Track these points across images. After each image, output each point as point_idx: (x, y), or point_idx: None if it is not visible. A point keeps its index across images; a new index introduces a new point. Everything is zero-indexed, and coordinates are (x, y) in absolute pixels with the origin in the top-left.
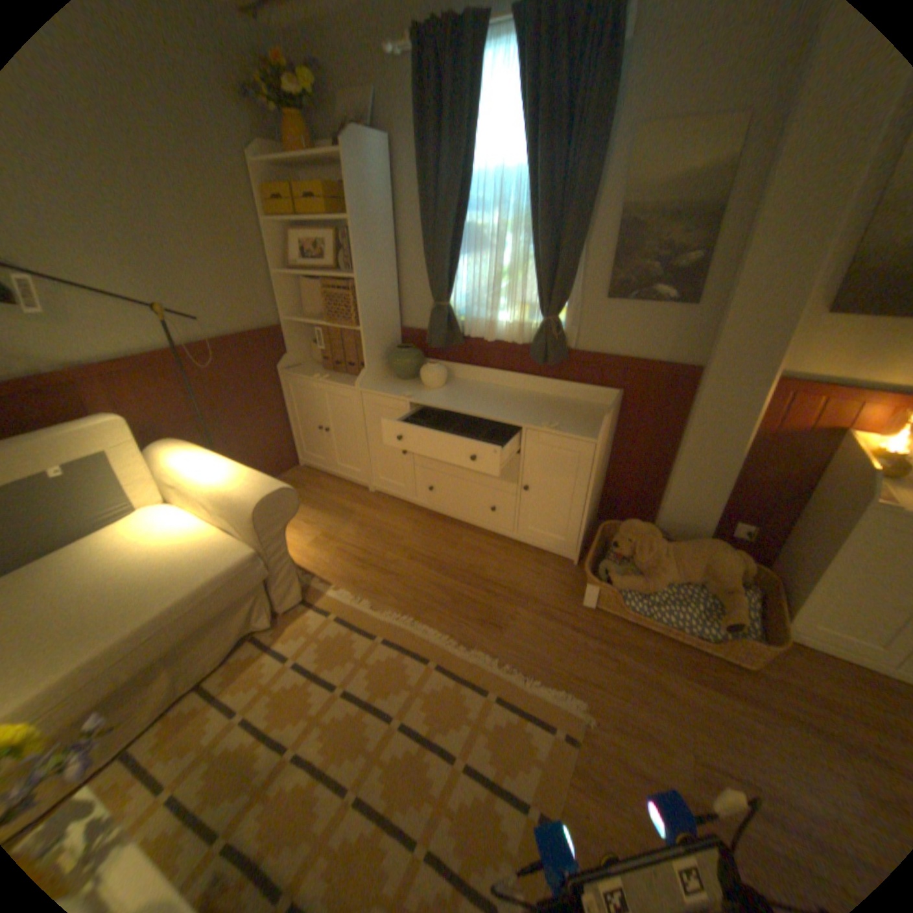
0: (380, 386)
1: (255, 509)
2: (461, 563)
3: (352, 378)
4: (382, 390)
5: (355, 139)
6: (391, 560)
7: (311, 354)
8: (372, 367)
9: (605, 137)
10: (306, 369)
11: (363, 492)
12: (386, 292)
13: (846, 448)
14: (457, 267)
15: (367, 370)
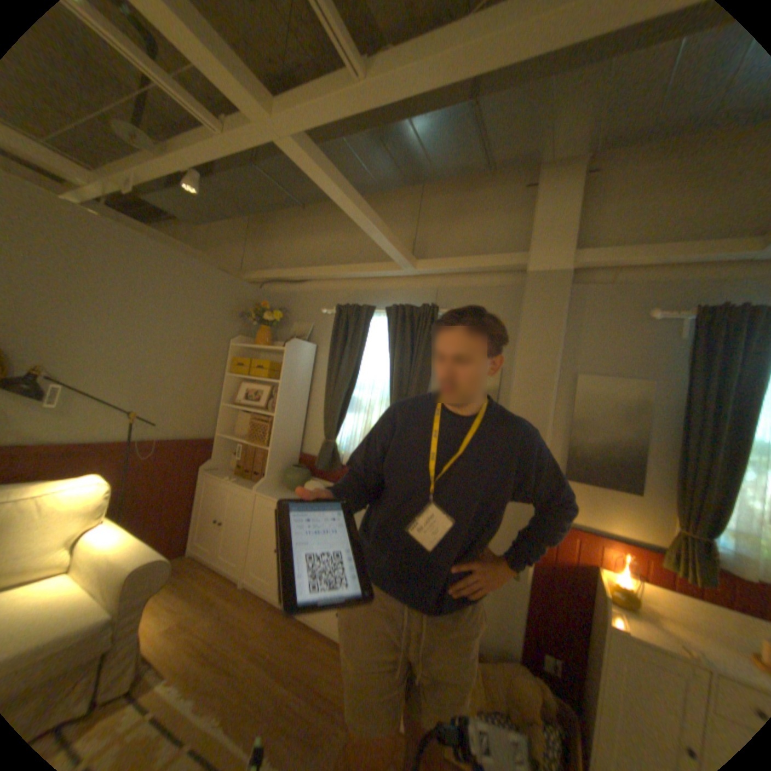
0: (272, 493)
1: (129, 577)
2: (297, 672)
3: (252, 485)
4: (272, 496)
5: (295, 346)
6: (232, 661)
7: (229, 463)
8: (270, 478)
9: (429, 367)
10: (220, 474)
11: (231, 589)
12: (294, 429)
13: (600, 582)
14: (343, 420)
15: (265, 480)
